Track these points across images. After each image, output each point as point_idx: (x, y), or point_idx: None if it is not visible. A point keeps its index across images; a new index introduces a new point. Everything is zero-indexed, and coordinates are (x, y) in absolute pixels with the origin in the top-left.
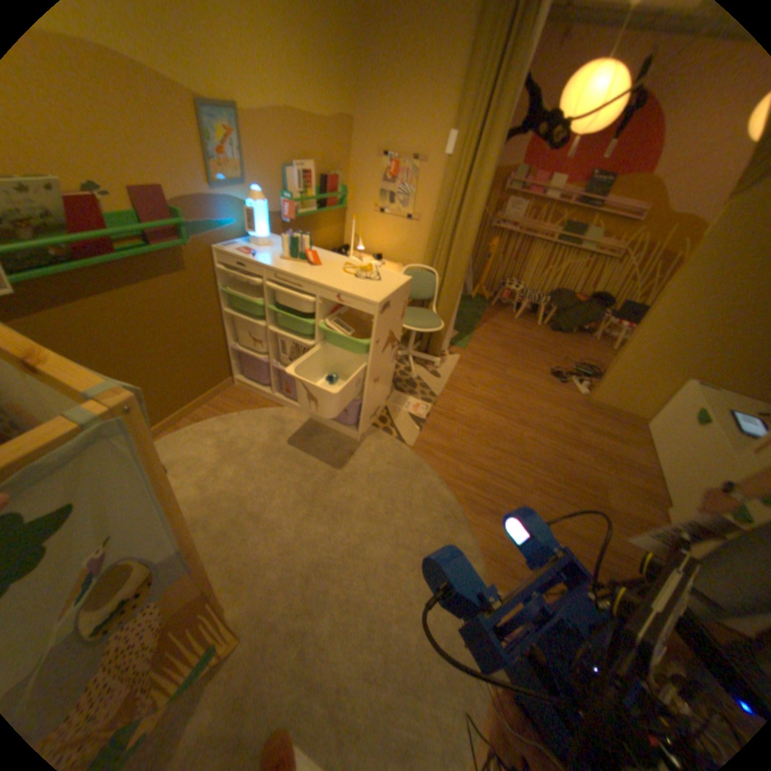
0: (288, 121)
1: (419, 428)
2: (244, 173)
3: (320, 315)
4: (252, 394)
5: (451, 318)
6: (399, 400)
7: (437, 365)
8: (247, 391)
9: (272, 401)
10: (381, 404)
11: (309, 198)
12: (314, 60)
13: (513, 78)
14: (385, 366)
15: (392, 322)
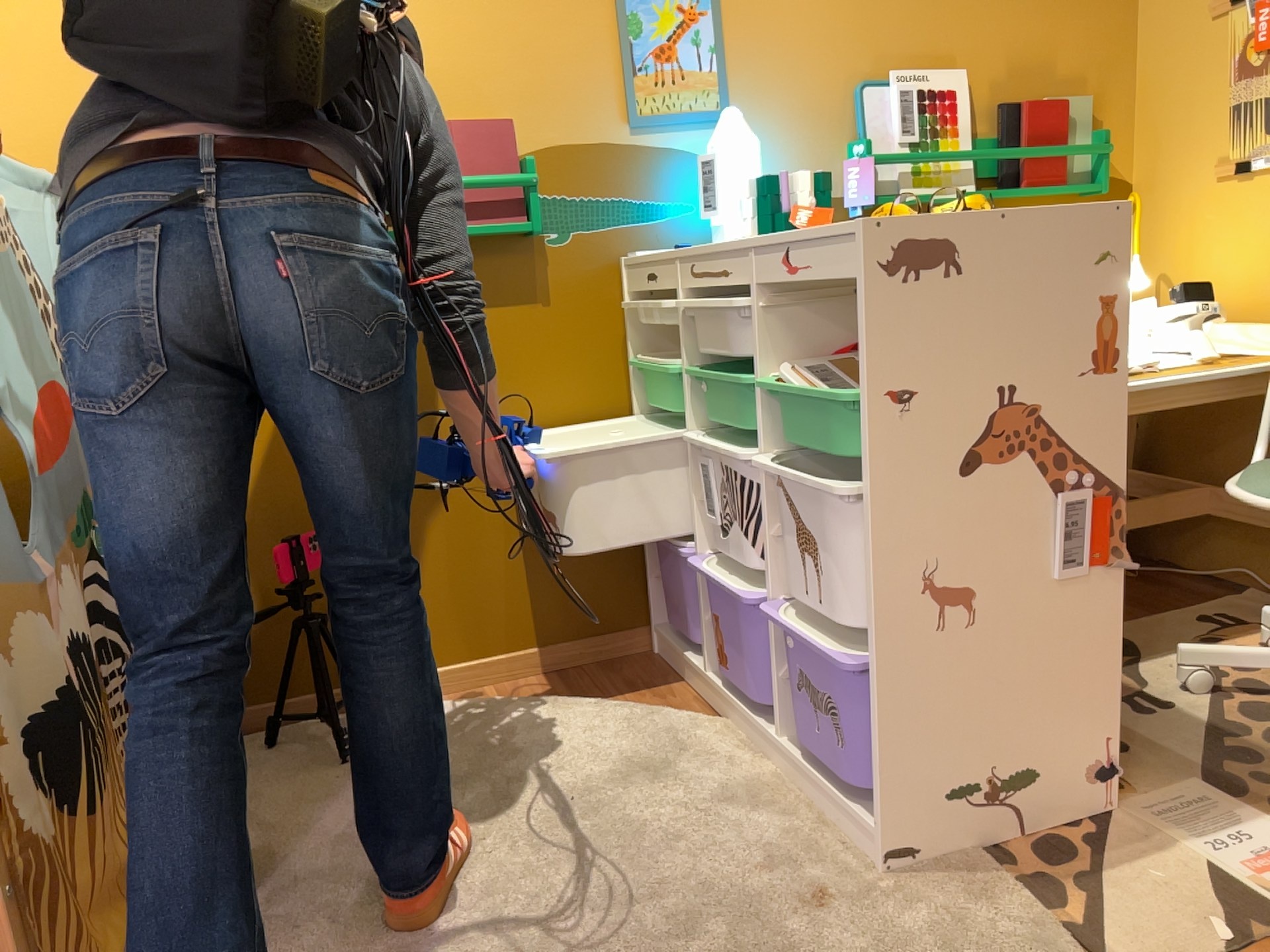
0: None
1: None
2: (733, 103)
3: (772, 355)
4: (674, 676)
5: None
6: (1193, 823)
7: None
8: (668, 667)
9: (704, 700)
10: (1054, 783)
11: (946, 161)
12: None
13: None
14: (1014, 566)
15: (1008, 357)
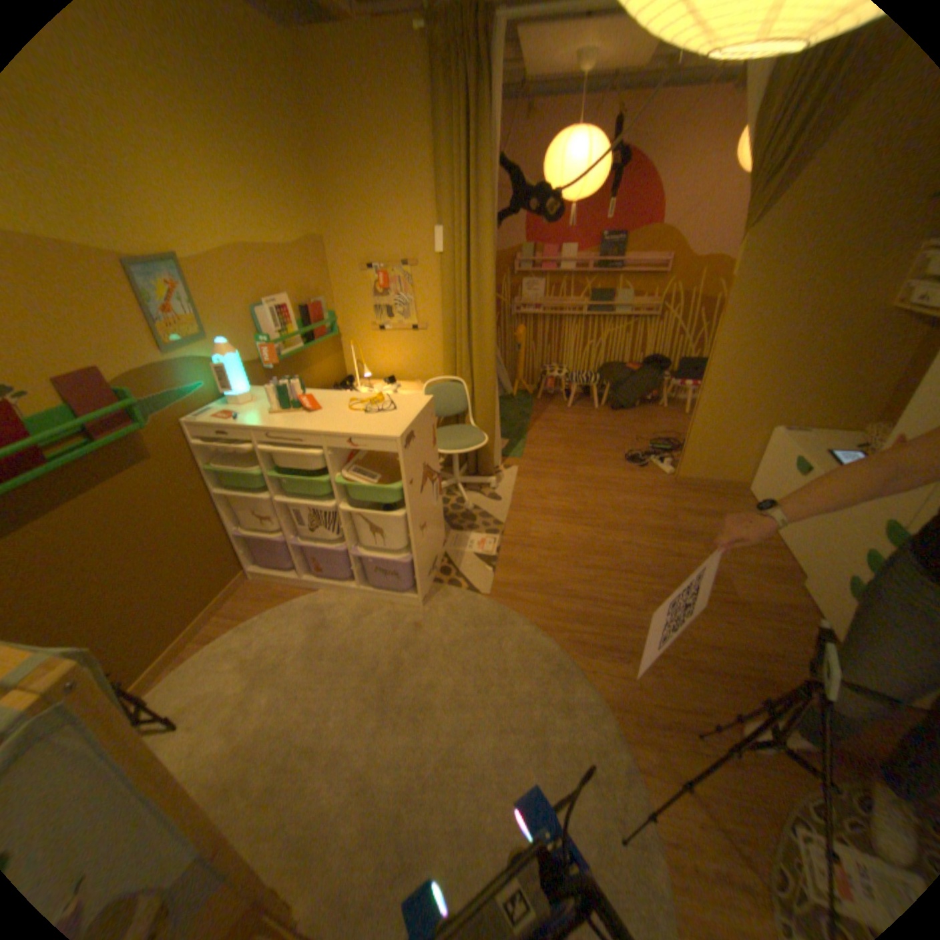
0: (246, 258)
1: (492, 568)
2: (204, 327)
3: (335, 467)
4: (275, 585)
5: (494, 427)
6: (460, 541)
7: (494, 486)
8: (267, 583)
9: (301, 587)
10: (438, 552)
11: (292, 335)
12: (261, 187)
13: (485, 162)
14: (430, 506)
15: (424, 453)
